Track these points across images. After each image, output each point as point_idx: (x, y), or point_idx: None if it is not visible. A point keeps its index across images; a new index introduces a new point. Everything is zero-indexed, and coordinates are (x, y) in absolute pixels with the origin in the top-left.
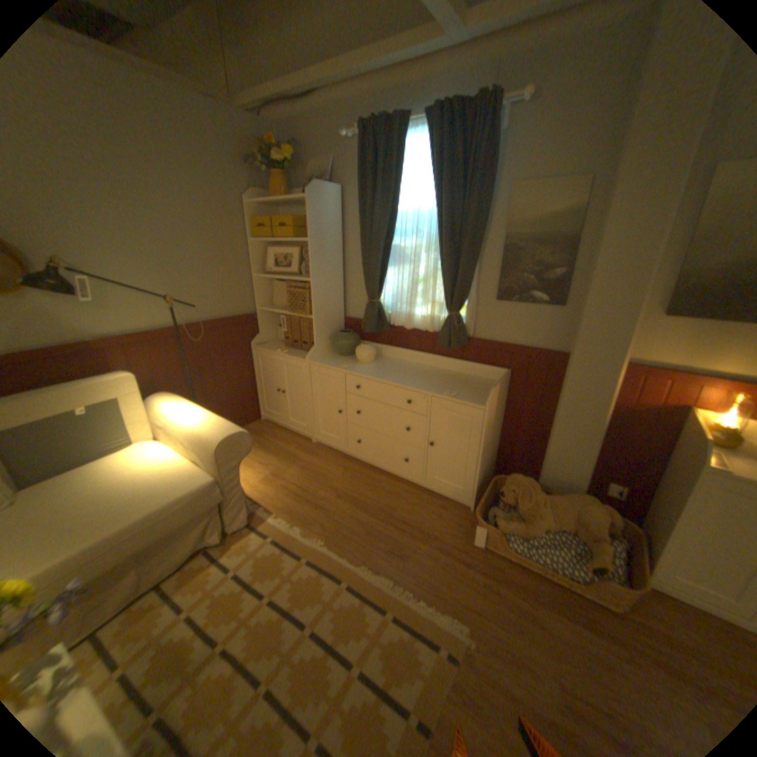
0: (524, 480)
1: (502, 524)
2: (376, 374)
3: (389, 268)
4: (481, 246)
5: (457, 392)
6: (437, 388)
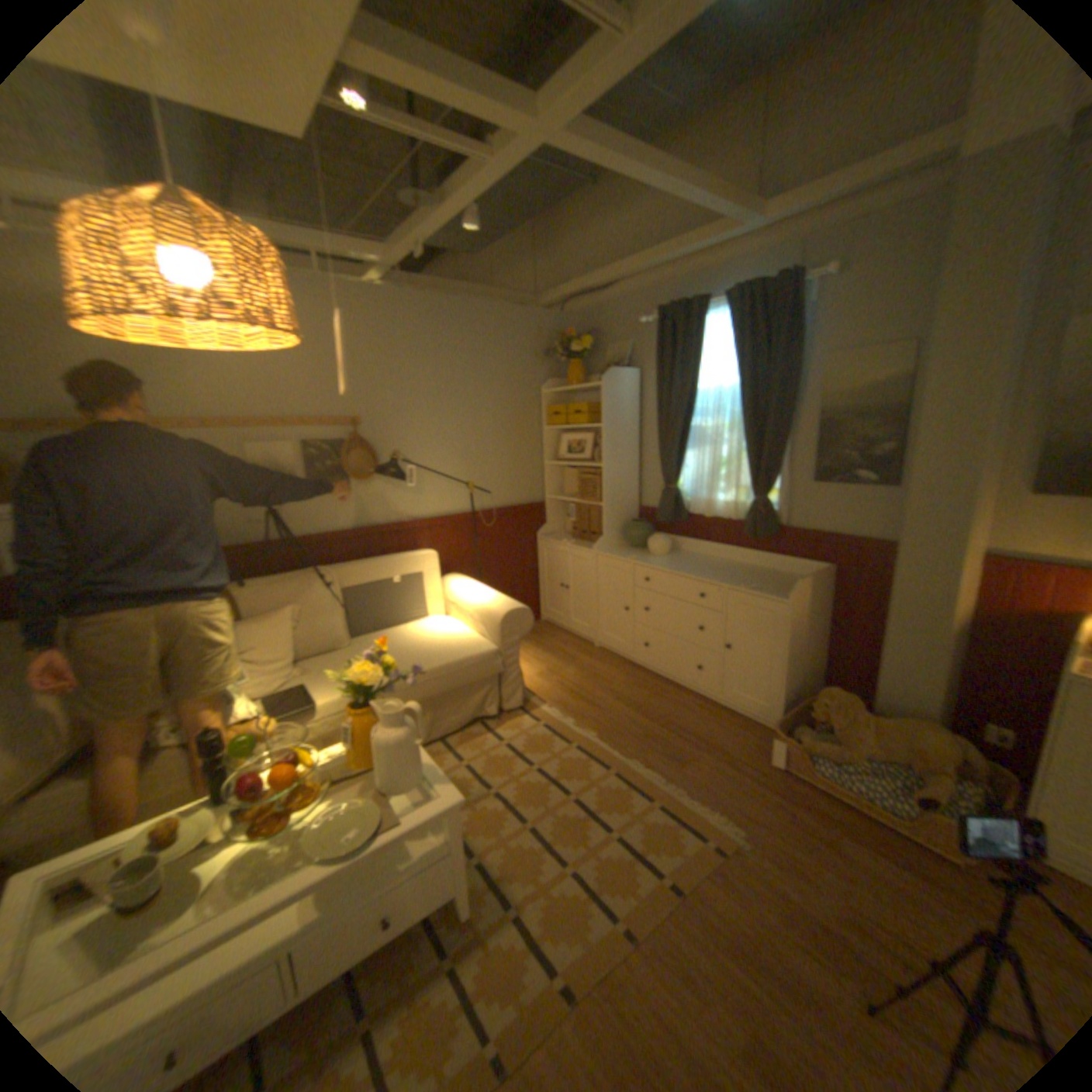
0: (841, 694)
1: (807, 743)
2: (668, 566)
3: (688, 451)
4: (790, 423)
5: (760, 586)
6: (736, 581)
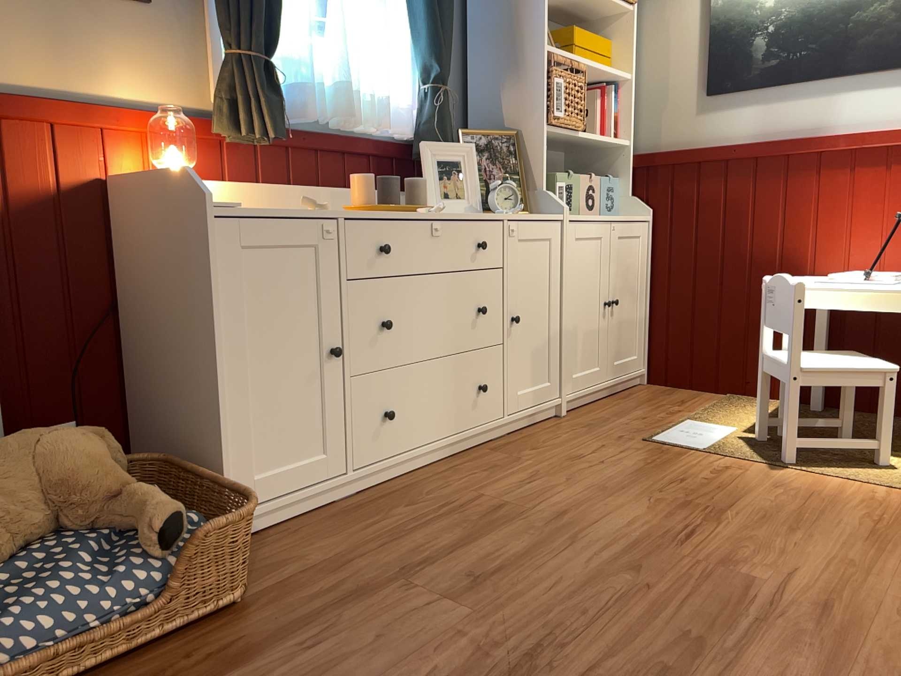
0: None
1: None
2: None
3: None
4: None
5: None
6: None
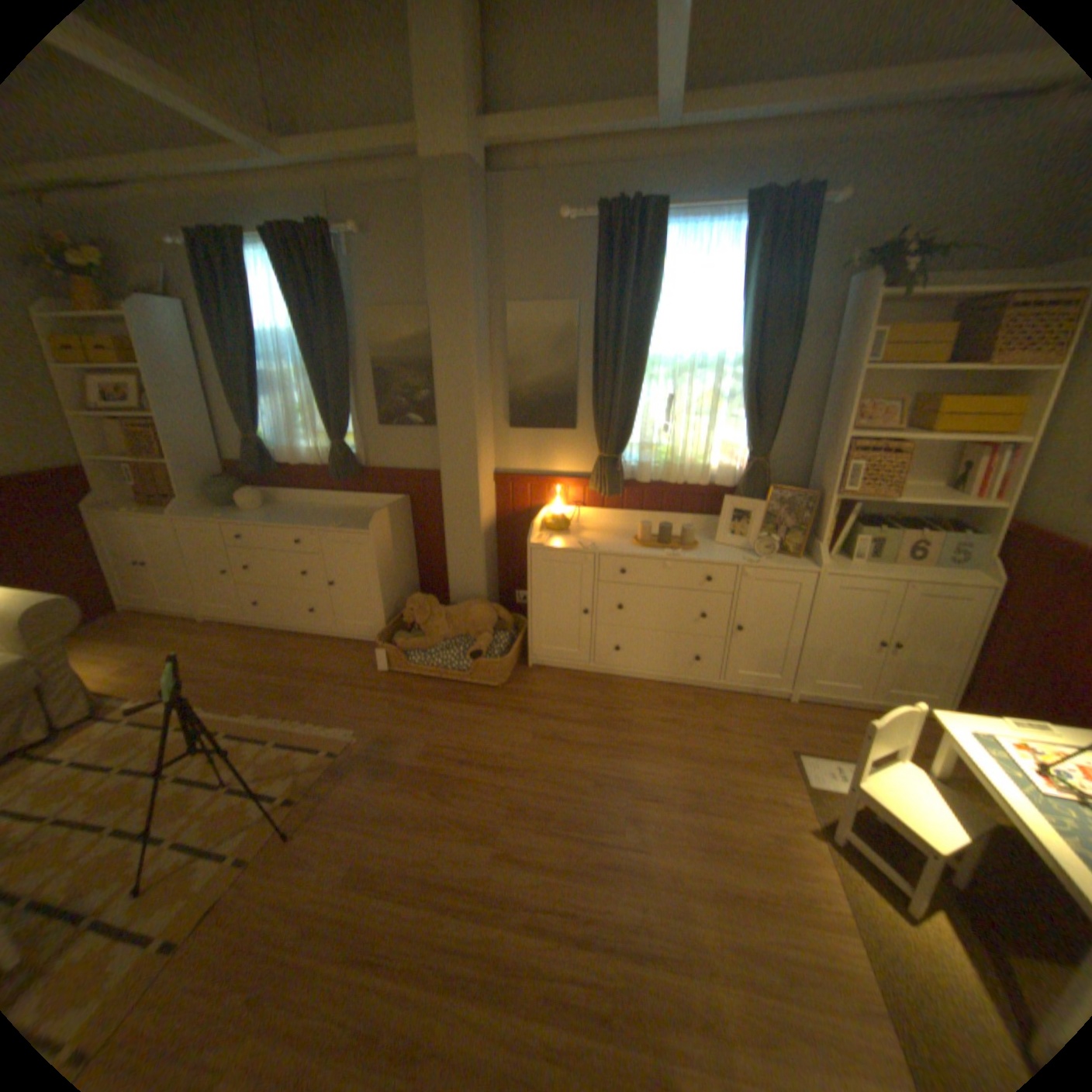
0: (419, 598)
1: (399, 644)
2: (258, 520)
3: (257, 399)
4: (347, 372)
5: (346, 524)
6: (325, 524)
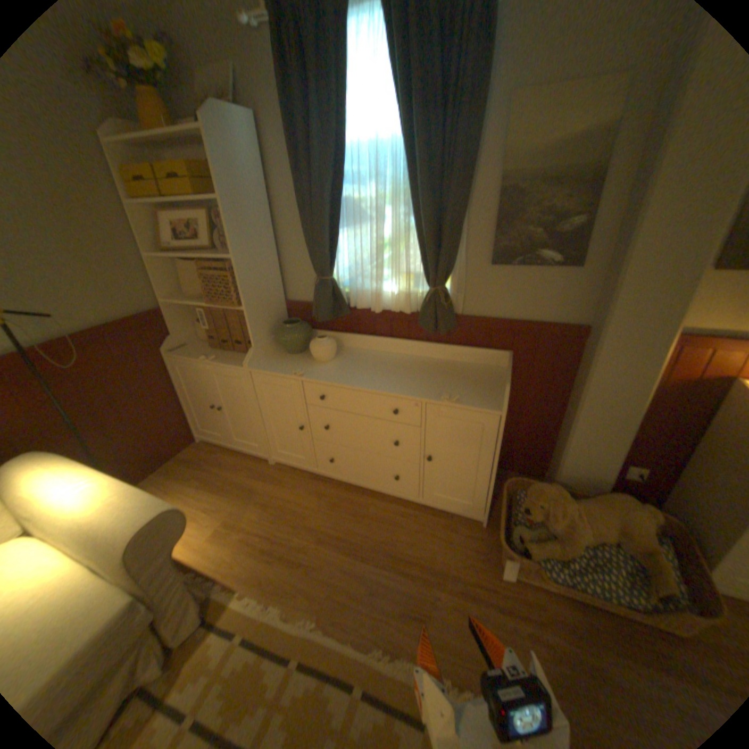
0: (552, 491)
1: (535, 551)
2: (345, 377)
3: (341, 230)
4: (471, 190)
5: (459, 392)
6: (430, 389)
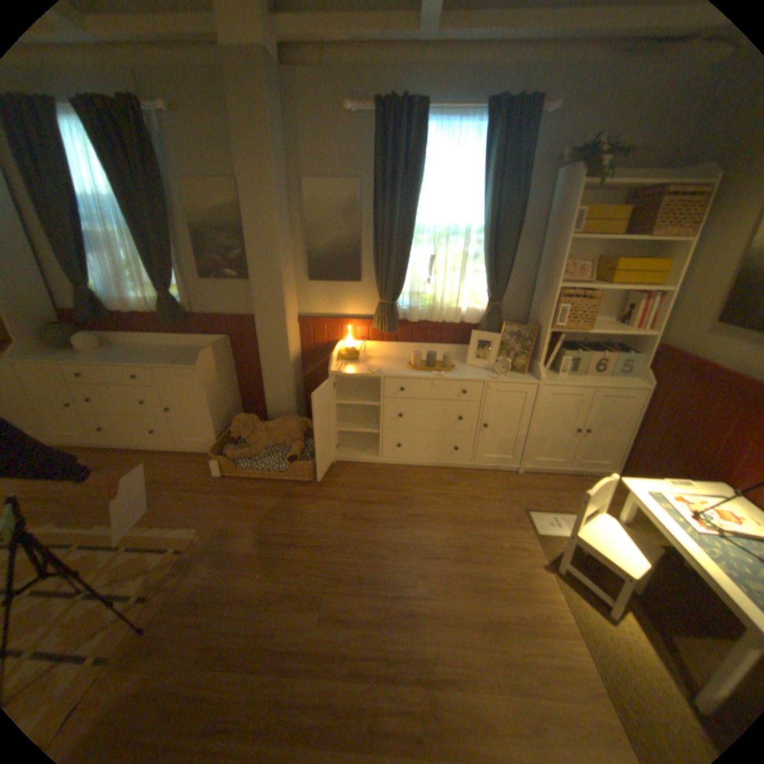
0: (243, 417)
1: (229, 454)
2: (95, 359)
3: (86, 255)
4: (168, 233)
5: (176, 360)
6: (158, 360)
